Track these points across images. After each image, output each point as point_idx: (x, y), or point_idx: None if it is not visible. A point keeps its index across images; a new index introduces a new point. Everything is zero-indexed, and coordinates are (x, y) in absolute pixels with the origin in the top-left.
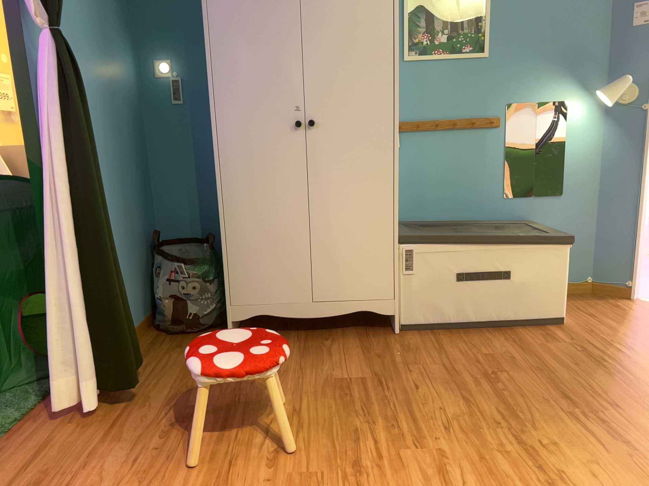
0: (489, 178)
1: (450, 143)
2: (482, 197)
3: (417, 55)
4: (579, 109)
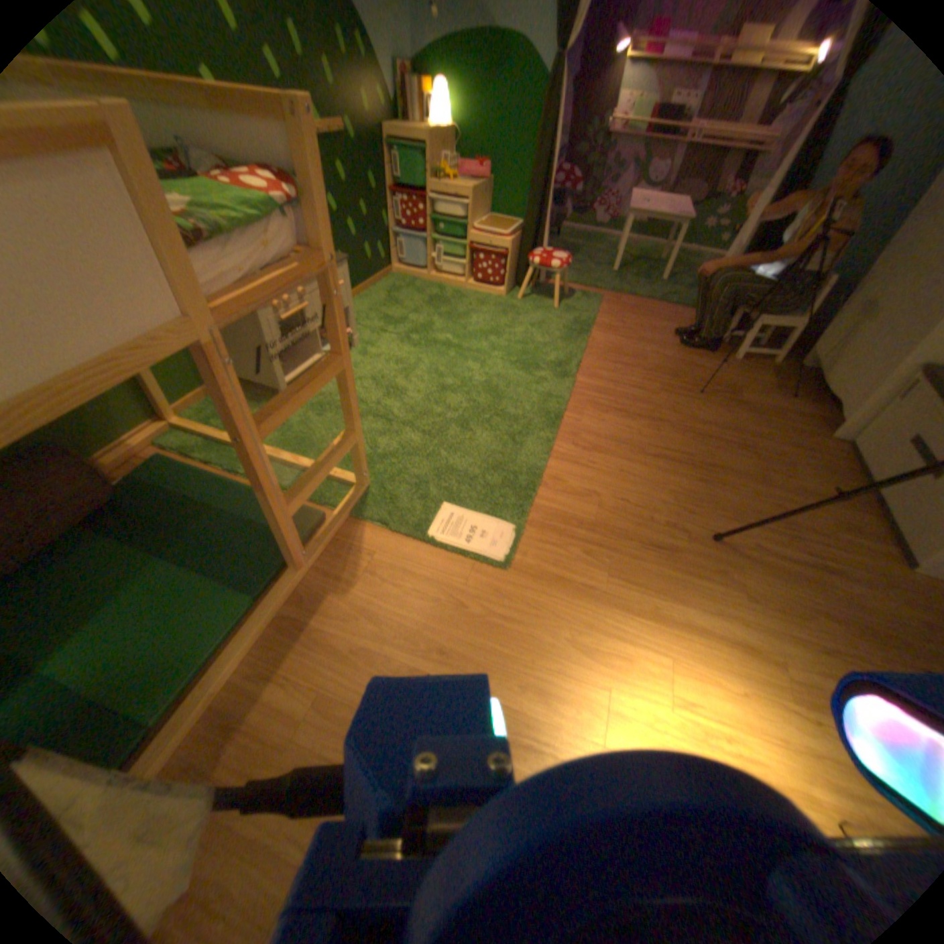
0: None
1: None
2: None
3: None
4: None
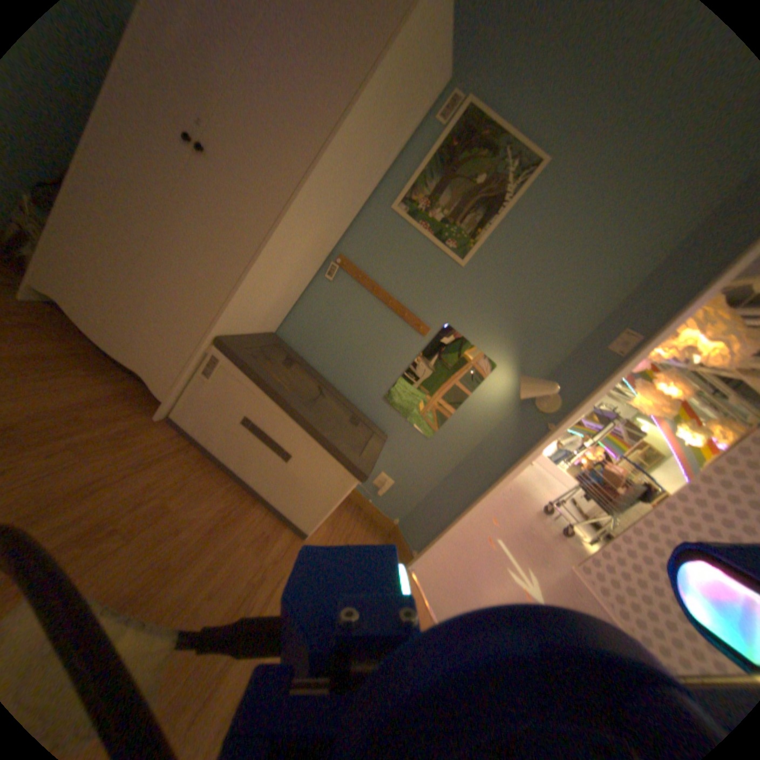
0: (382, 374)
1: (375, 316)
2: (365, 384)
3: (405, 214)
4: (501, 382)
